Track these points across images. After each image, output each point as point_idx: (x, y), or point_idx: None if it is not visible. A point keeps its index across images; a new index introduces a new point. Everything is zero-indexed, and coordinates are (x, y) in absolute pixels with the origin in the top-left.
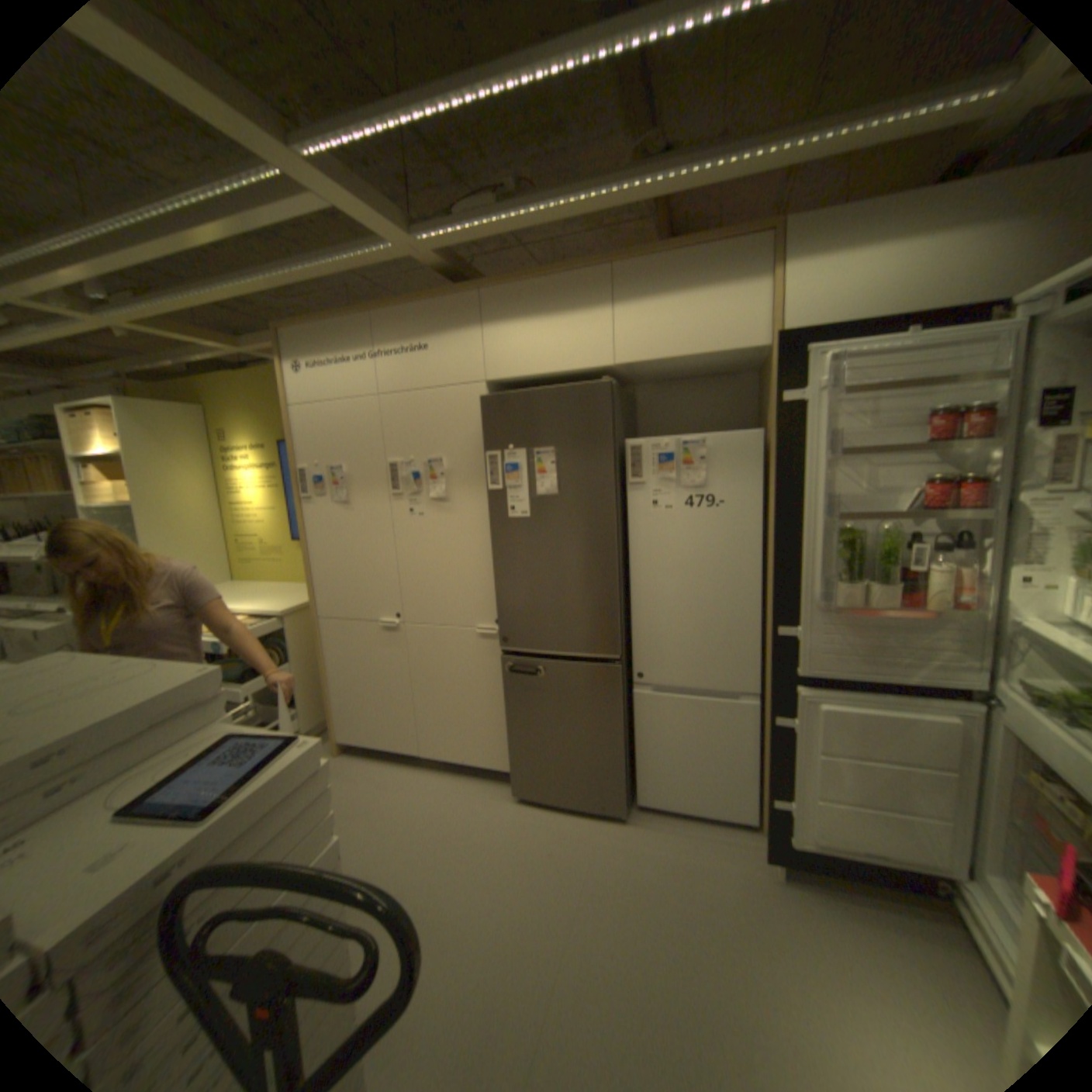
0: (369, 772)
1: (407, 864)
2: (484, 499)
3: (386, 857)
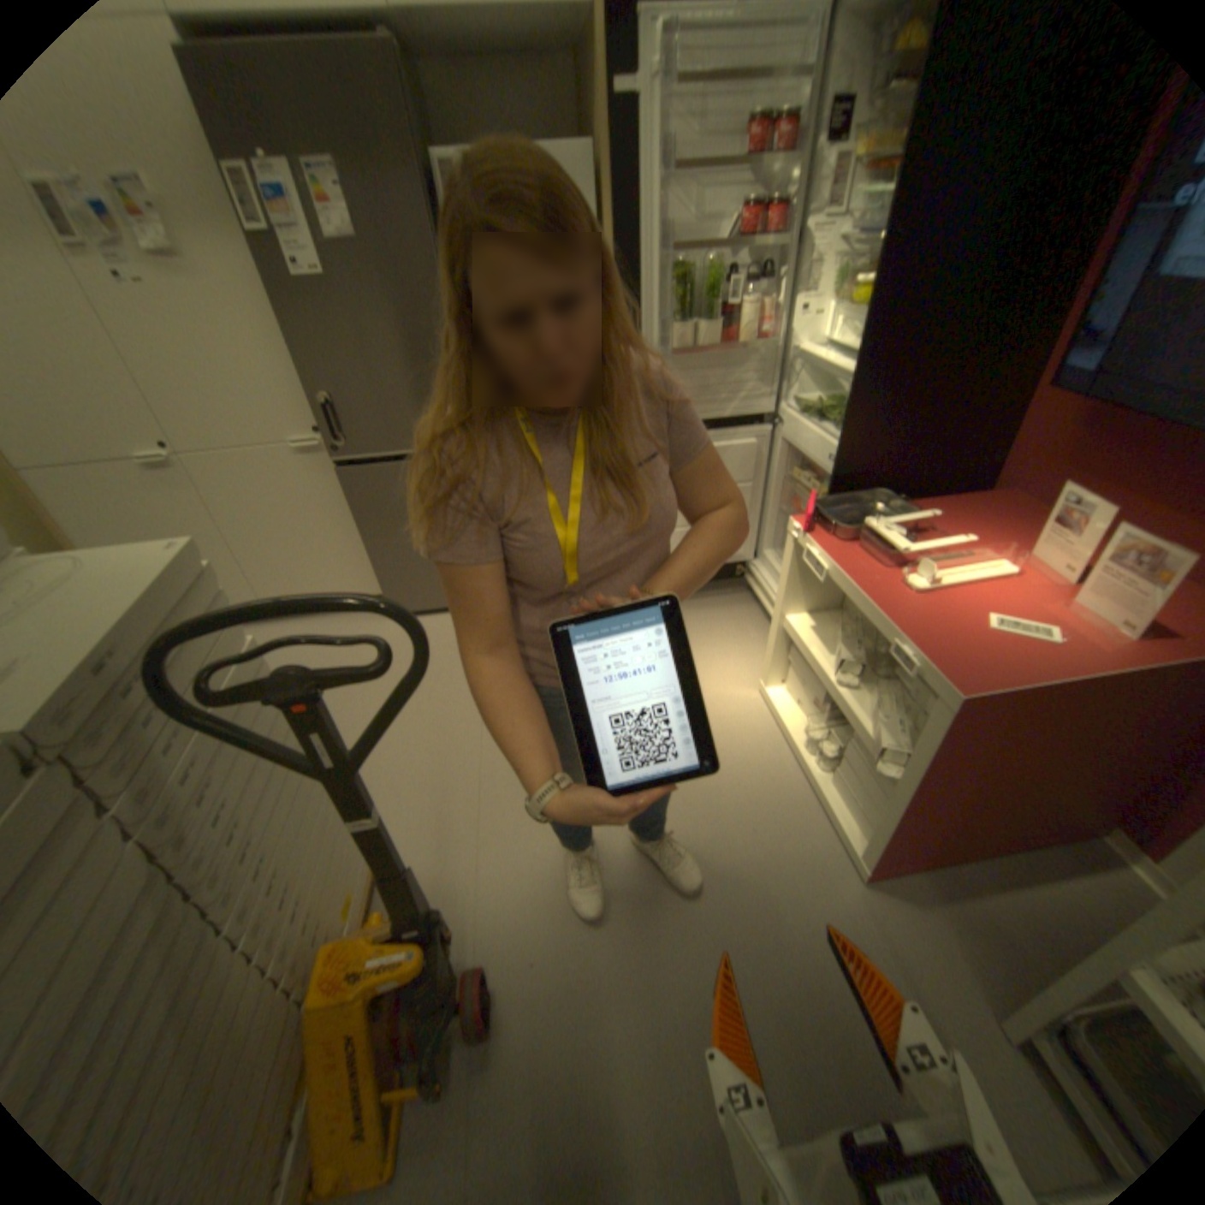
0: None
1: None
2: (241, 251)
3: None
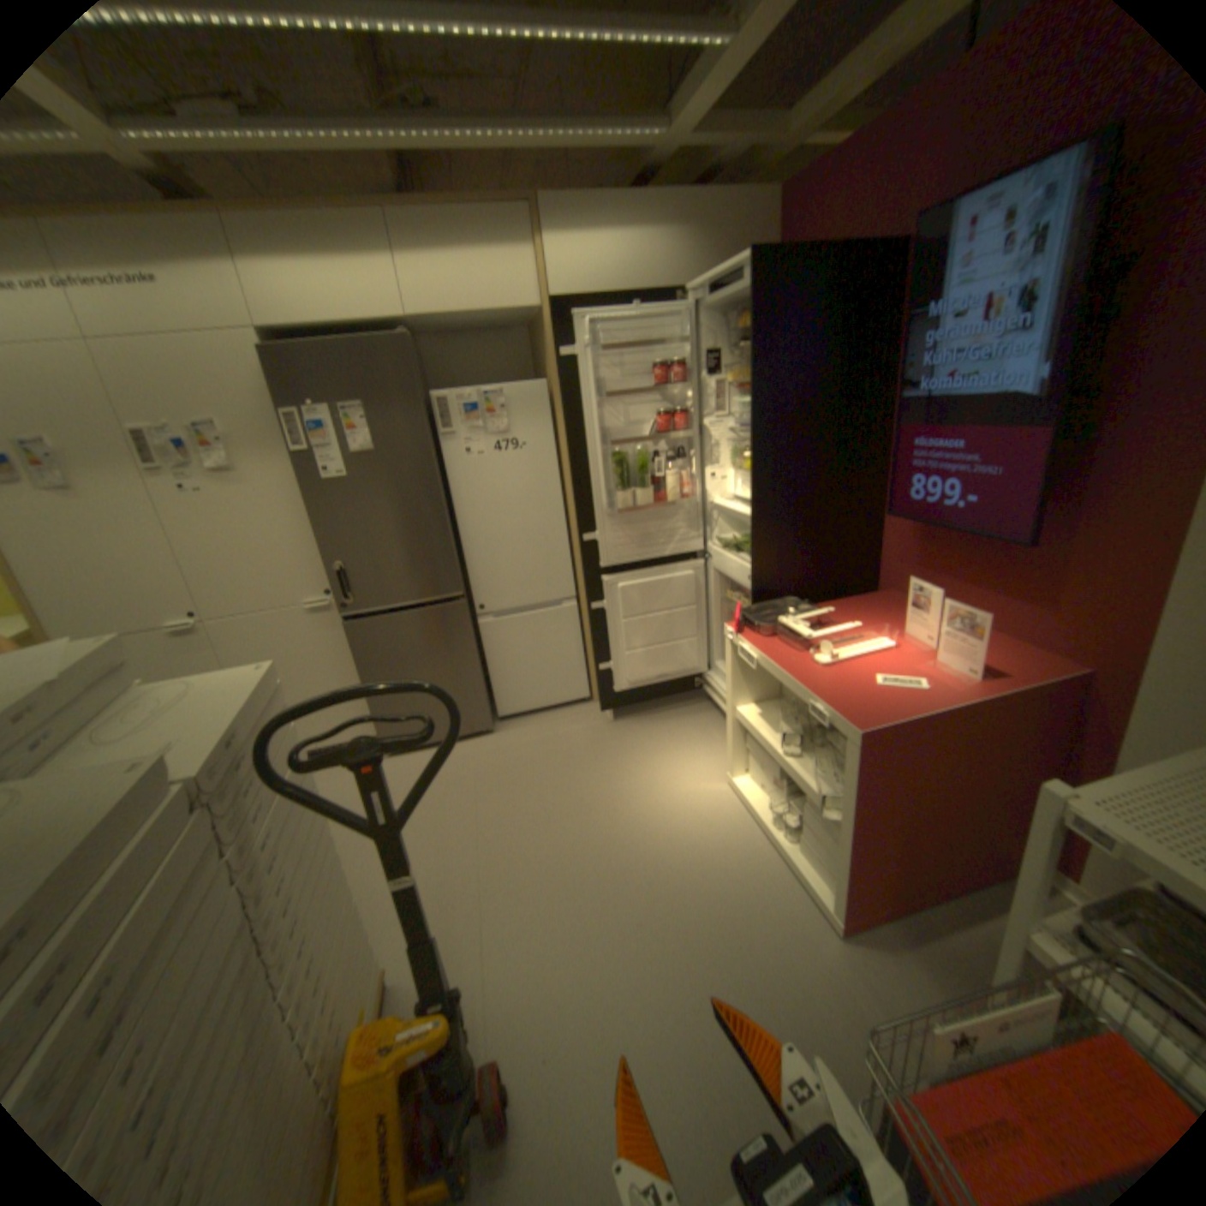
0: None
1: None
2: (283, 463)
3: None
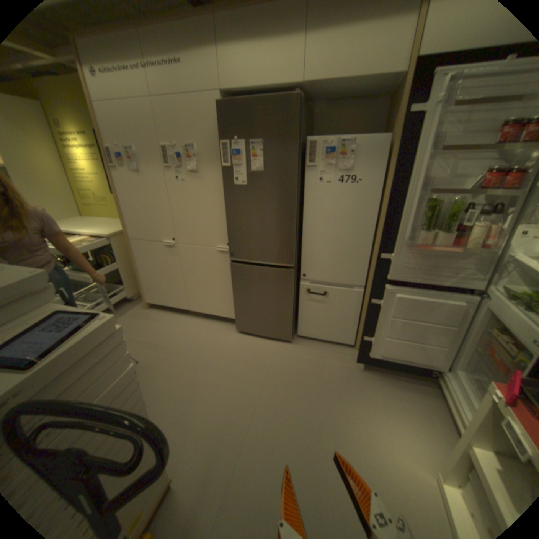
0: (165, 317)
1: (185, 360)
2: (220, 172)
3: (174, 357)
